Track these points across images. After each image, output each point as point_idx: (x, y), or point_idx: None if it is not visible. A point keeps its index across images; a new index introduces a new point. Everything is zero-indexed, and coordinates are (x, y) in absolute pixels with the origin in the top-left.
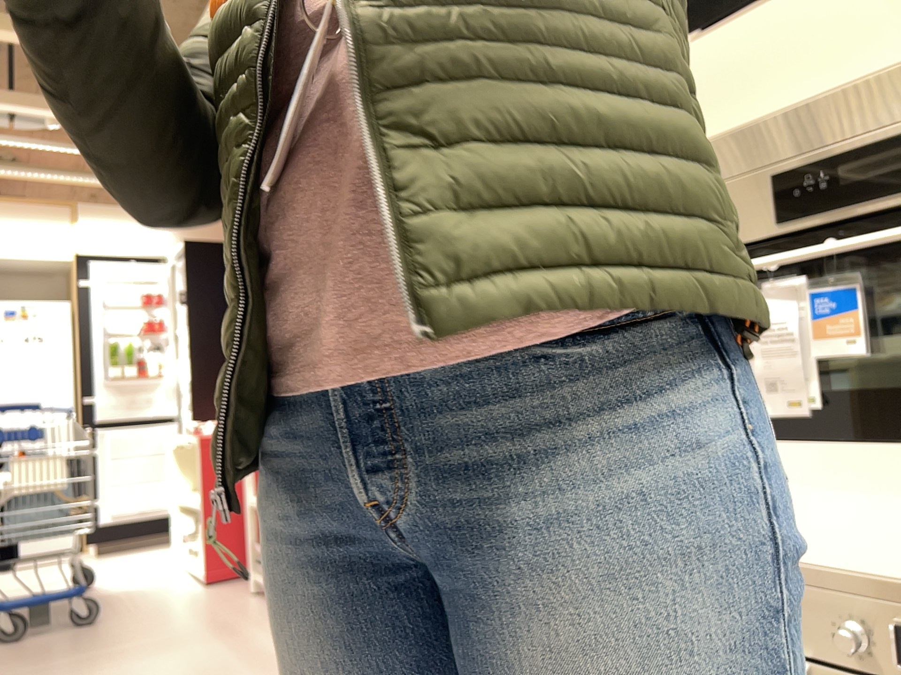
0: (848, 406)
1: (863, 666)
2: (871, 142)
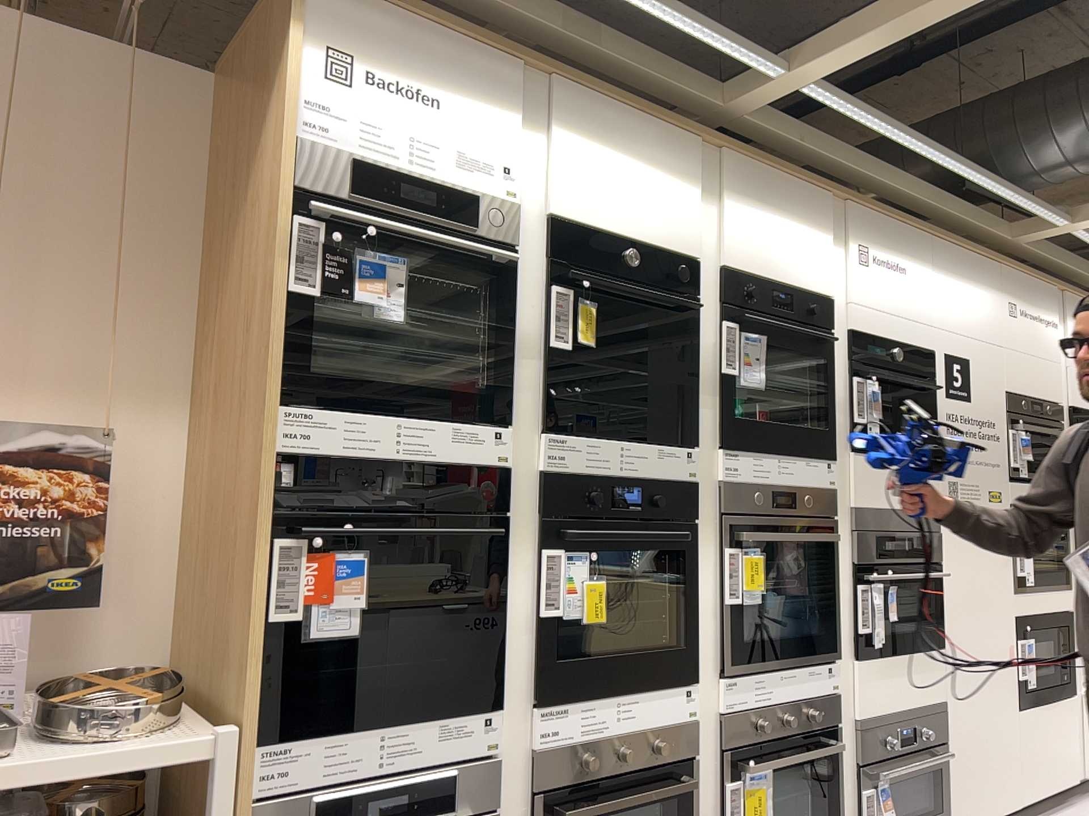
0: (887, 640)
1: (890, 751)
2: (889, 532)
